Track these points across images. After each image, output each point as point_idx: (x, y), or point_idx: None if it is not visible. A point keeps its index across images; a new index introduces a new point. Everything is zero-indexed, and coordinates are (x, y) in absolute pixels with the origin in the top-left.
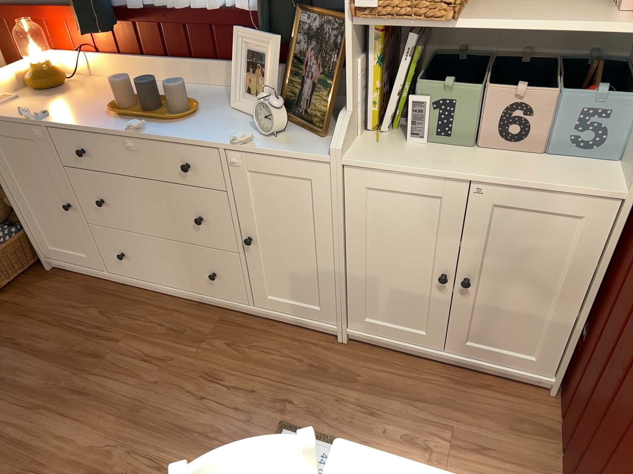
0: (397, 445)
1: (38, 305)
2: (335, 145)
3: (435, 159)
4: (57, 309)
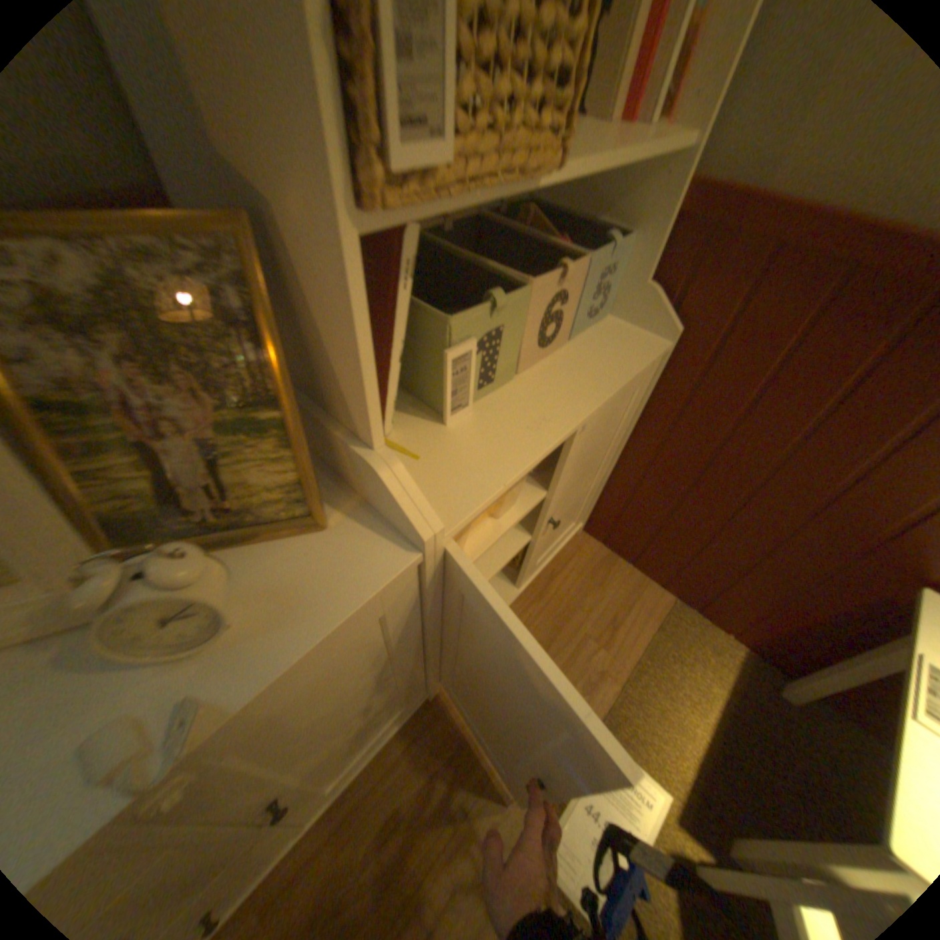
0: (598, 706)
1: None
2: (424, 523)
3: (519, 418)
4: None
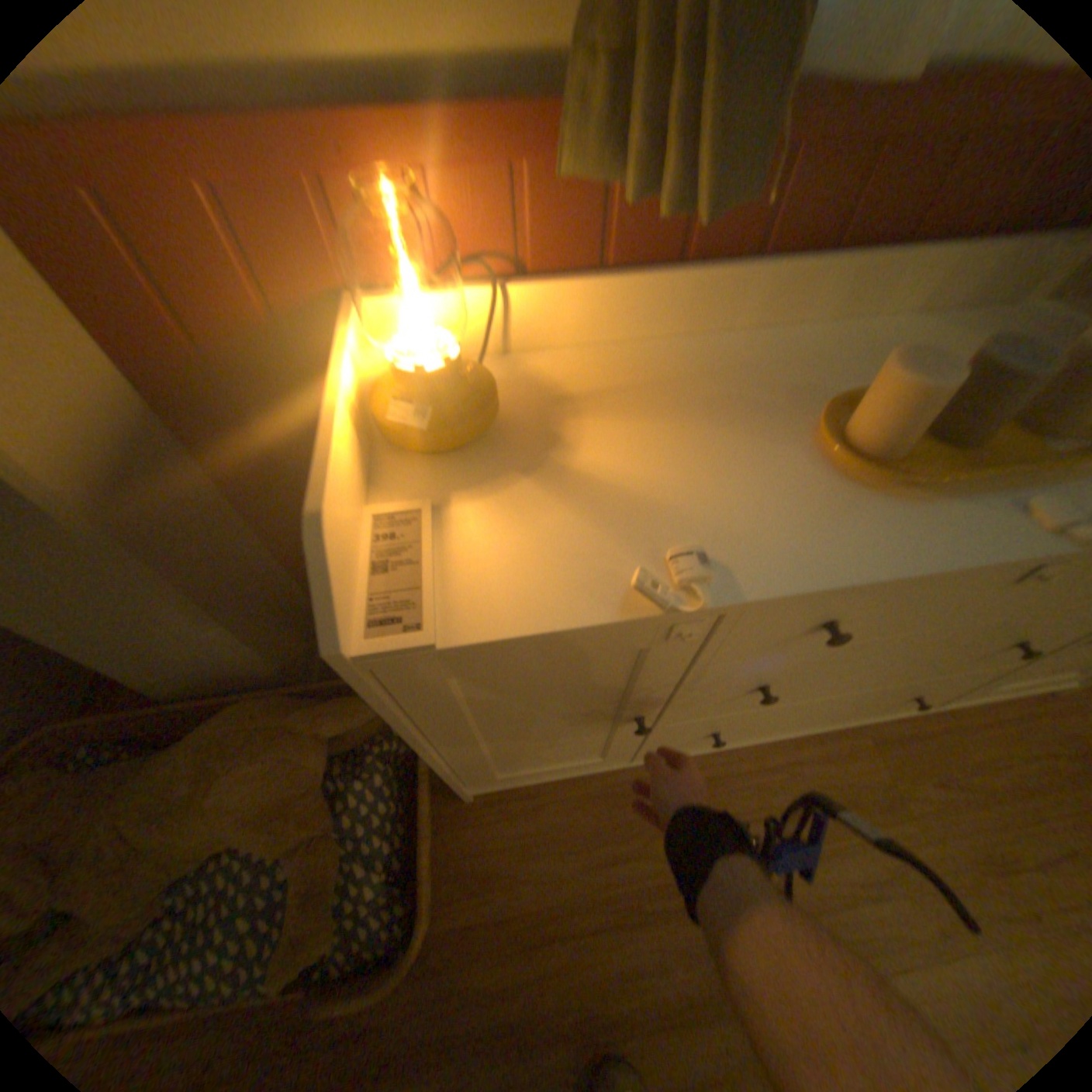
0: None
1: (539, 910)
2: None
3: None
4: (590, 897)
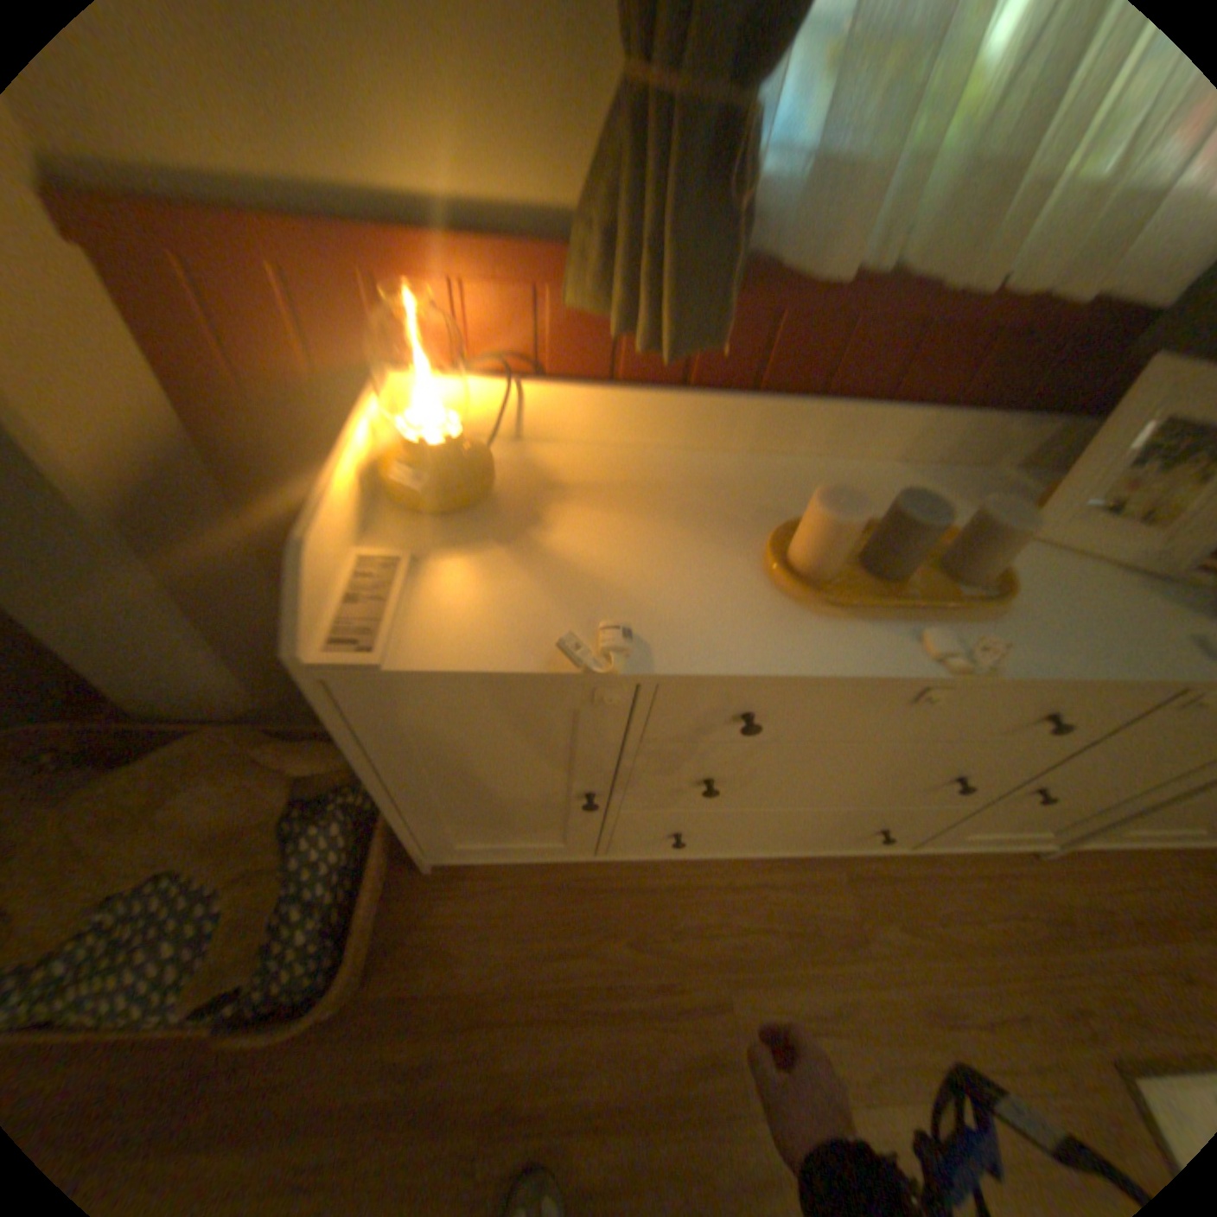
0: None
1: (473, 992)
2: None
3: None
4: (528, 987)
